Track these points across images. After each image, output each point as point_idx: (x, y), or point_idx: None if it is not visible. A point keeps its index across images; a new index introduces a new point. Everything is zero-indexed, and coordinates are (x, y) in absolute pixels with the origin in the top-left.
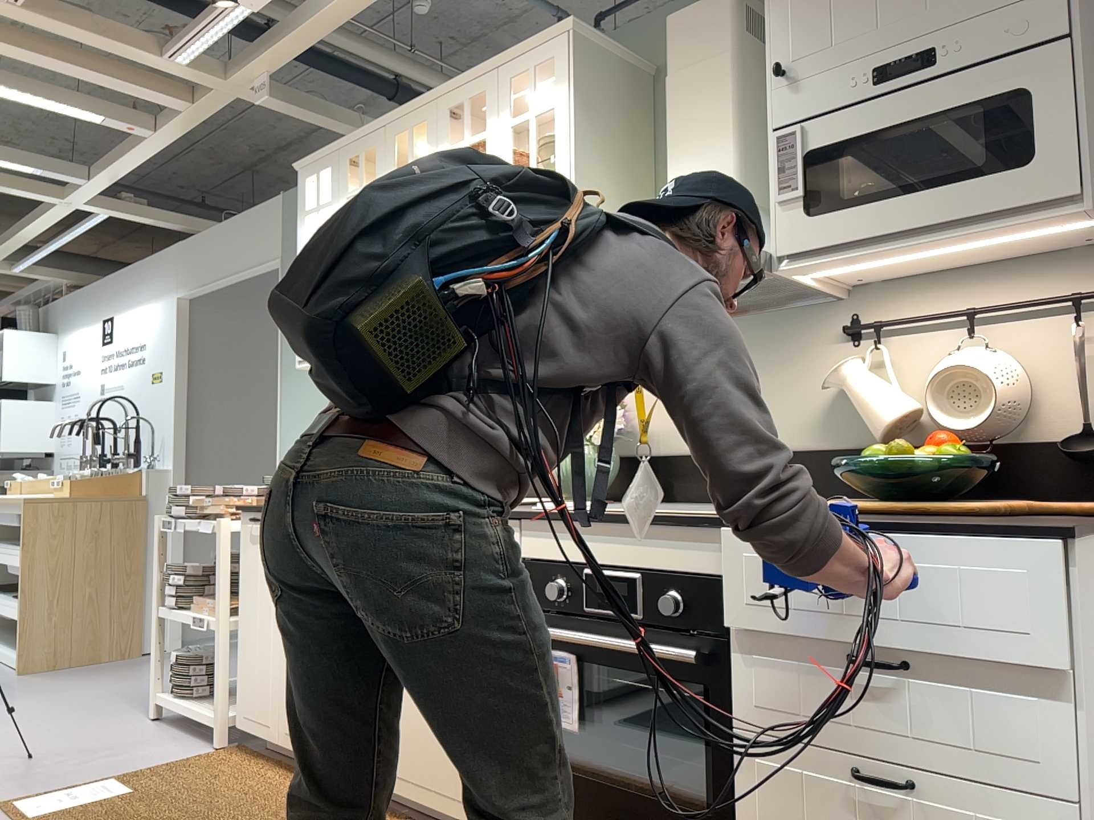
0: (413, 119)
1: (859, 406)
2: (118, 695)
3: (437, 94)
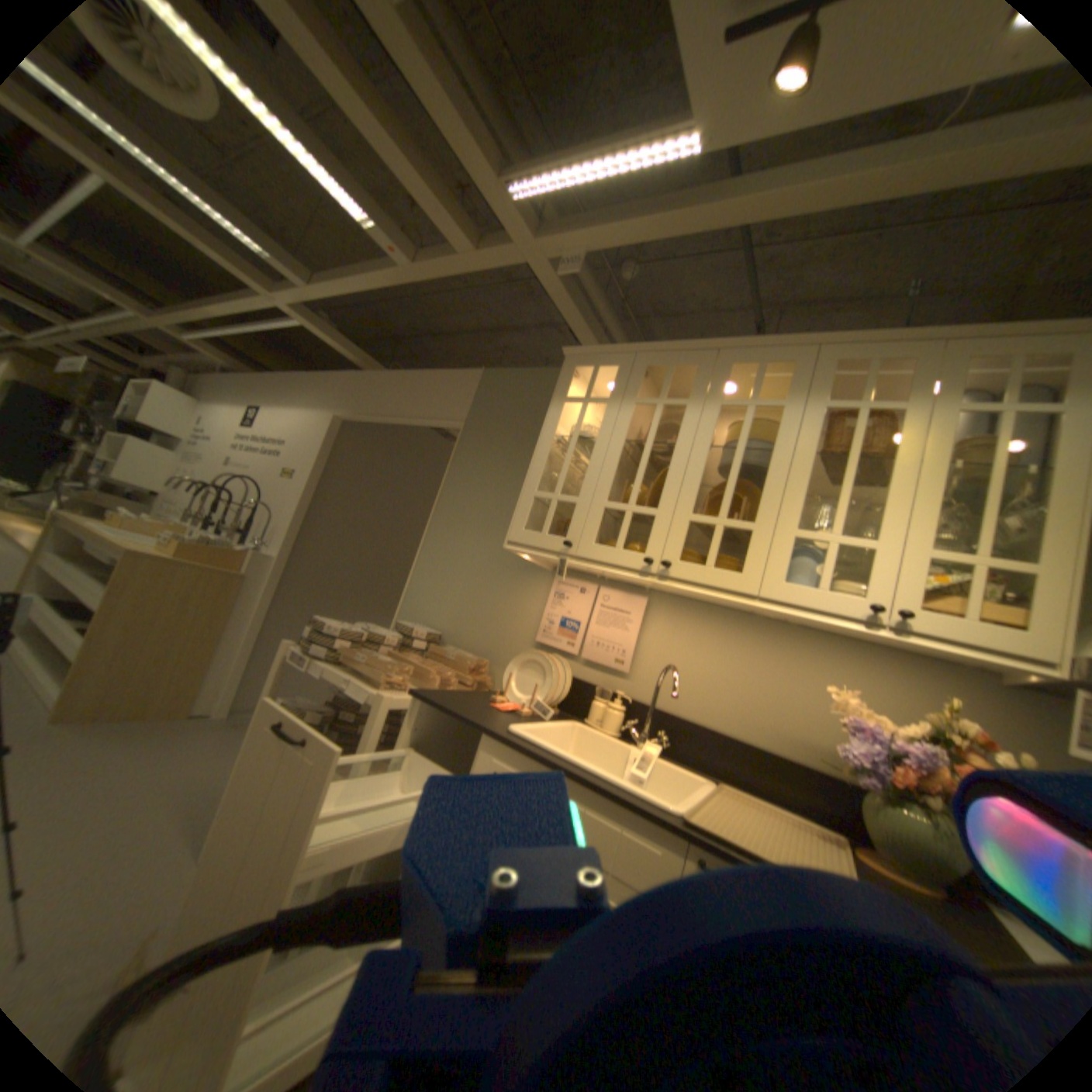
0: (773, 353)
1: None
2: (159, 797)
3: (827, 338)
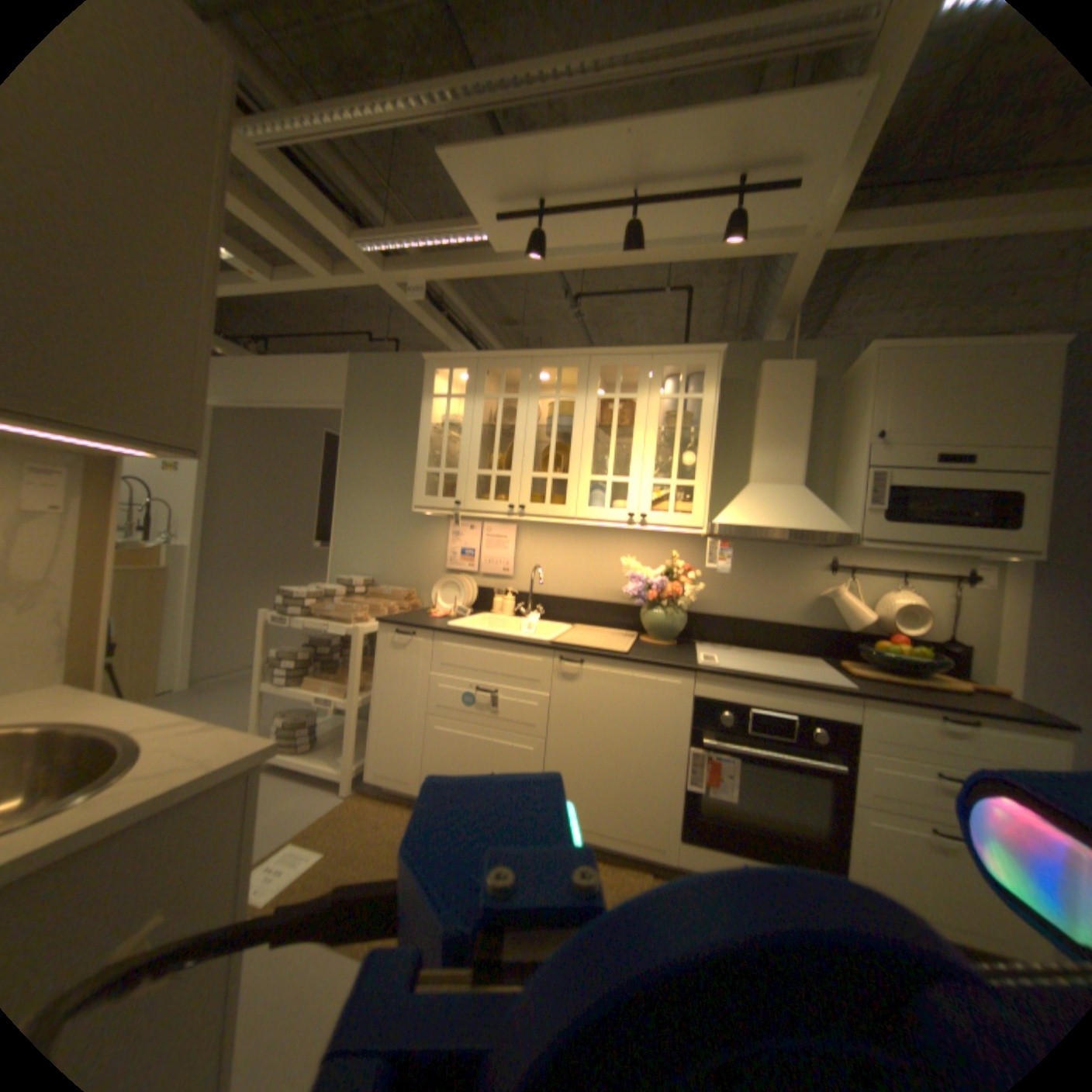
0: (563, 361)
1: (844, 611)
2: None
3: (591, 352)
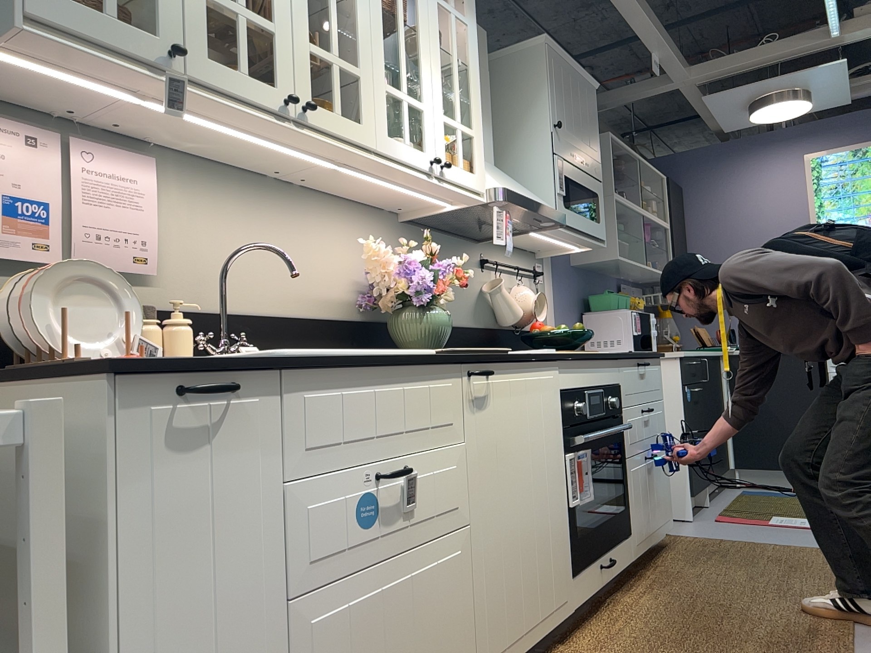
0: None
1: (506, 305)
2: None
3: None
